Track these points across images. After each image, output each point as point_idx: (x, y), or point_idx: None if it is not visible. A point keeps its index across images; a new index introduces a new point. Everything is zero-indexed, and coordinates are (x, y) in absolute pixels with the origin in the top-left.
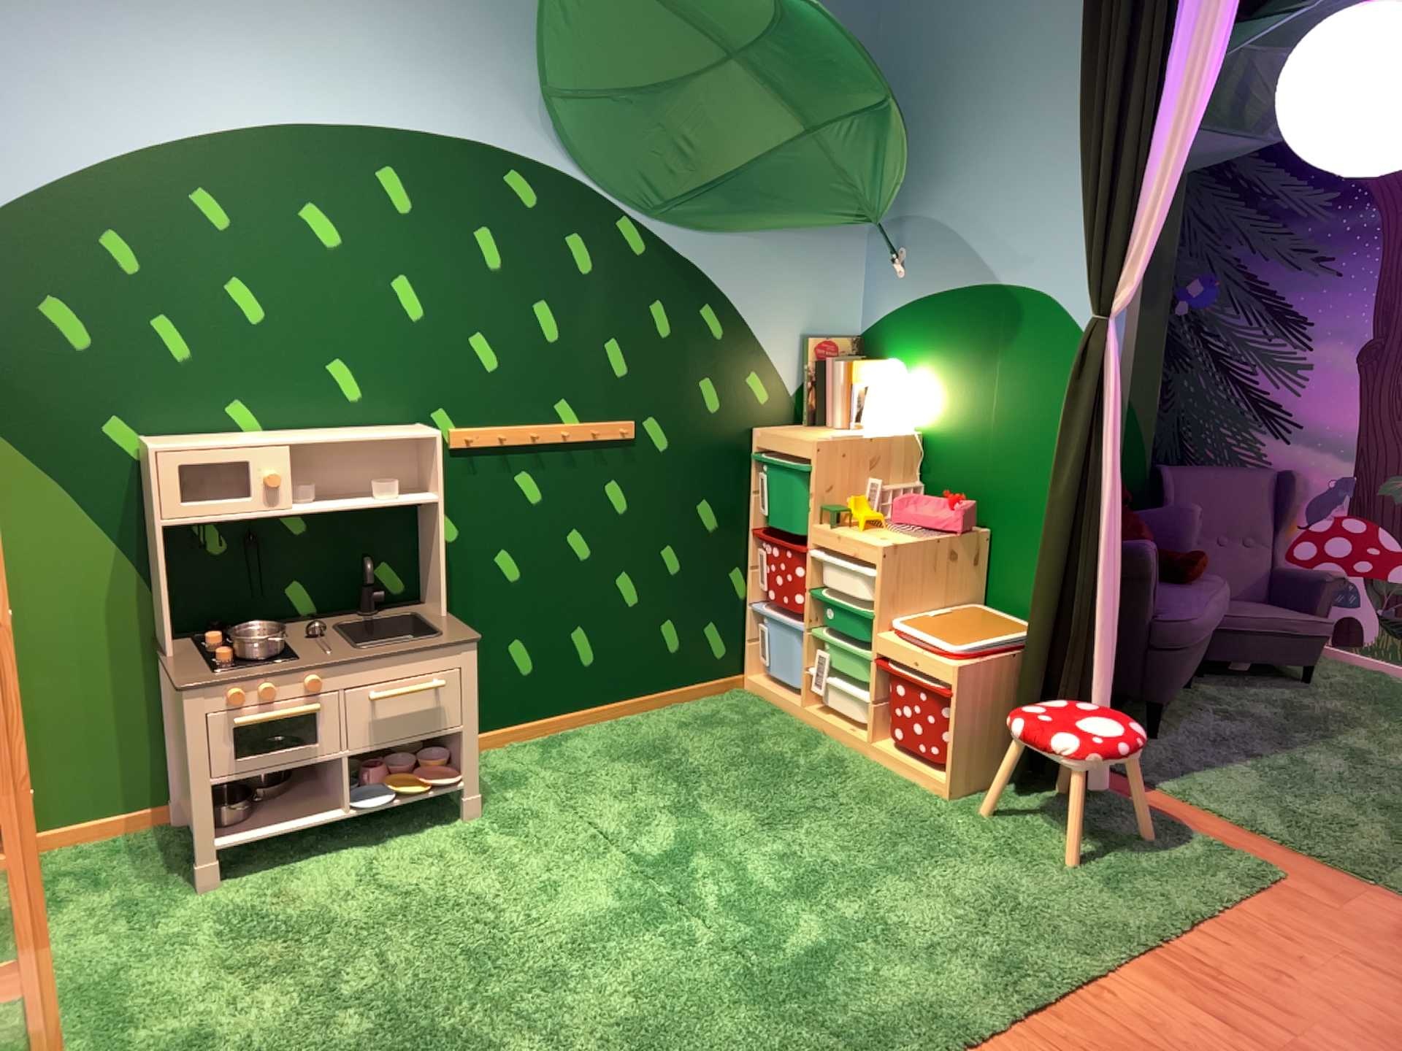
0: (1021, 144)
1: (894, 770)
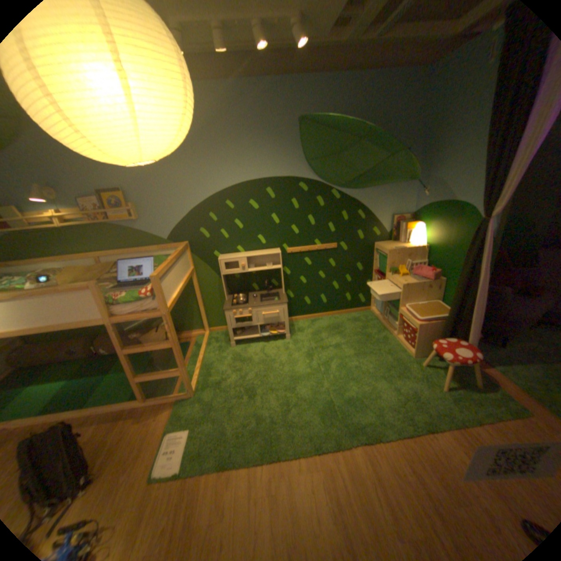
0: (470, 150)
1: (401, 345)
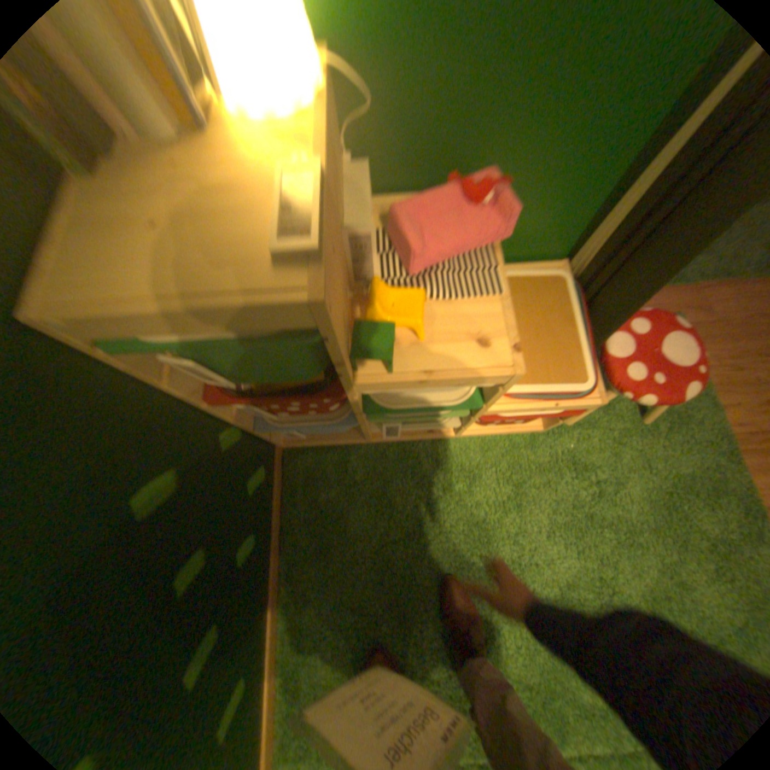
0: None
1: (485, 435)
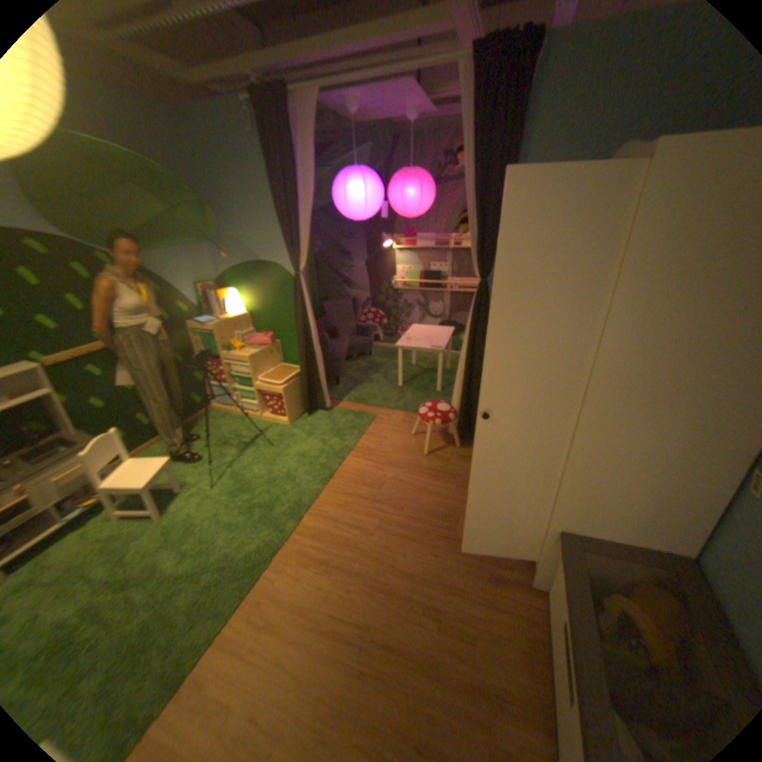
0: (256, 212)
1: (272, 422)
